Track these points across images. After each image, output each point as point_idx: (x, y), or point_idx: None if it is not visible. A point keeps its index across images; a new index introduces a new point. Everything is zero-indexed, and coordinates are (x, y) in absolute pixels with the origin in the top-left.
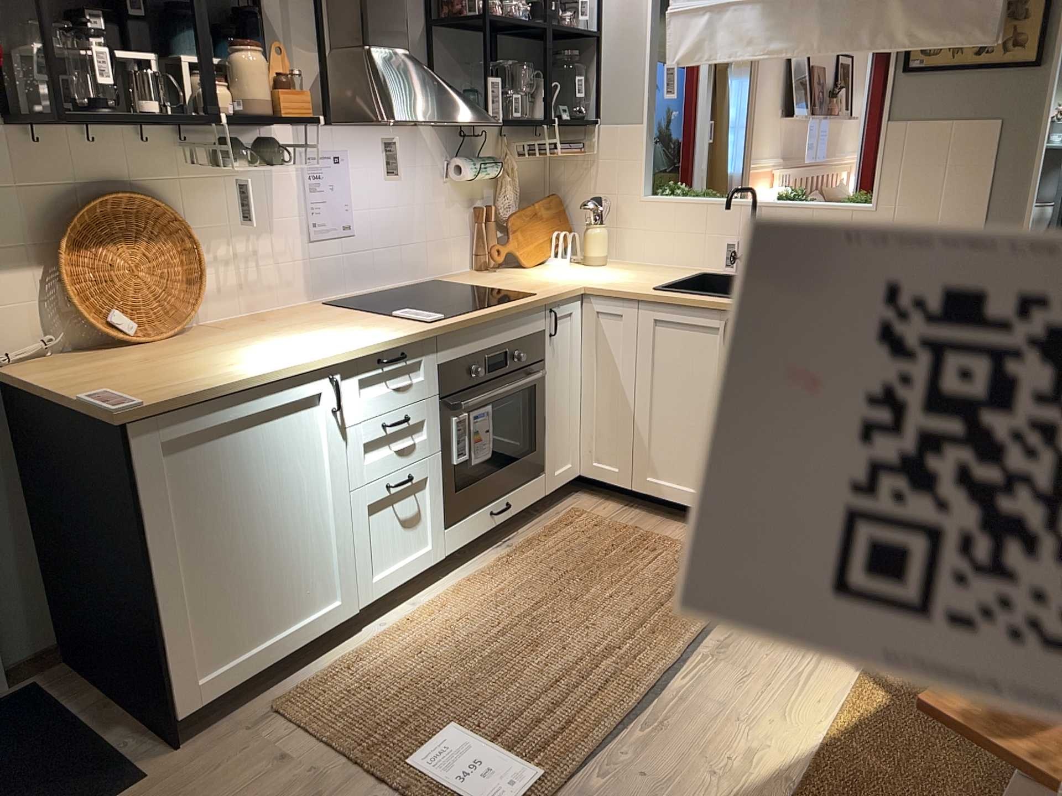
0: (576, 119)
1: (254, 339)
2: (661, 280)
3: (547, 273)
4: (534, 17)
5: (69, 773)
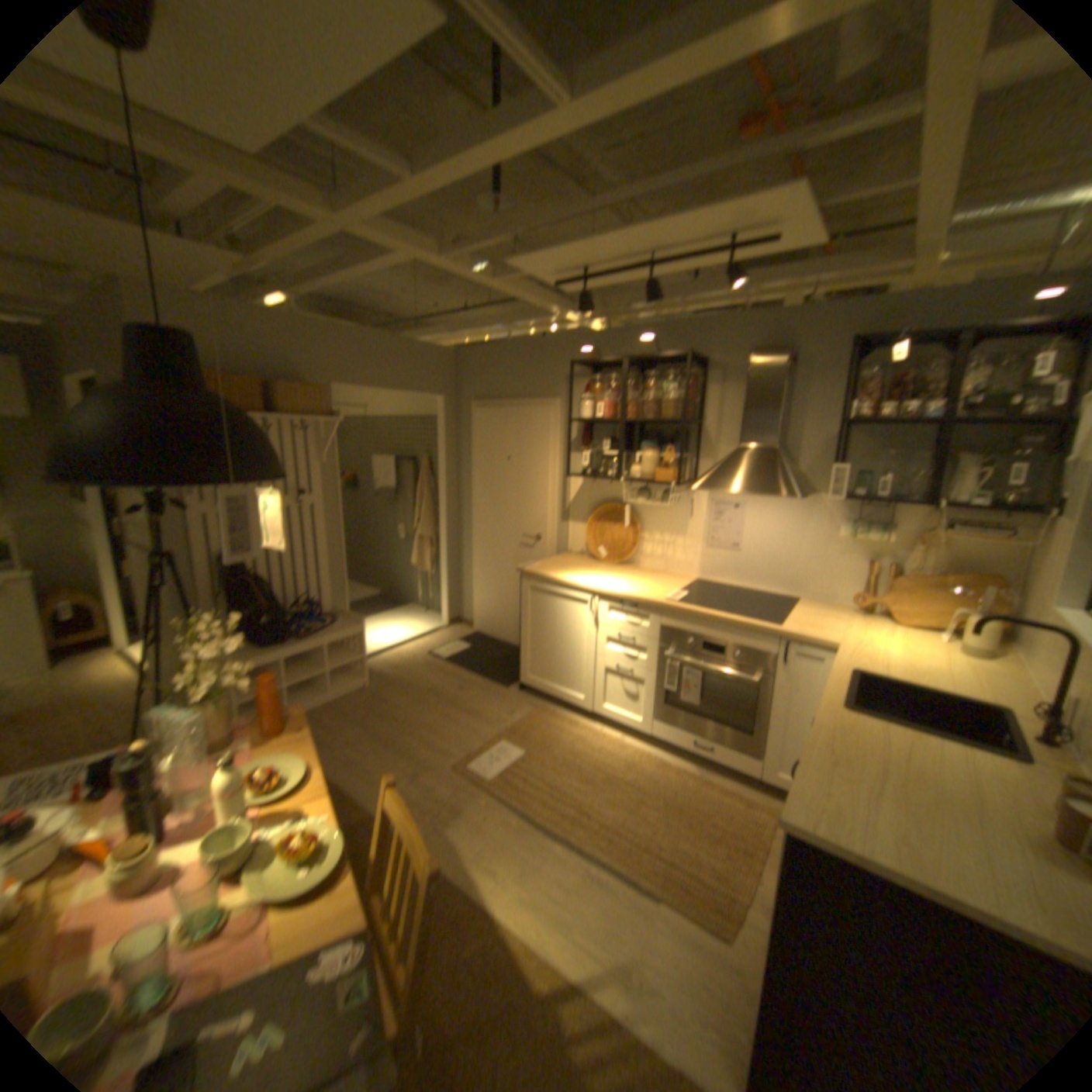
0: (1003, 507)
1: (617, 576)
2: (921, 682)
3: (884, 634)
4: (962, 409)
5: (509, 676)
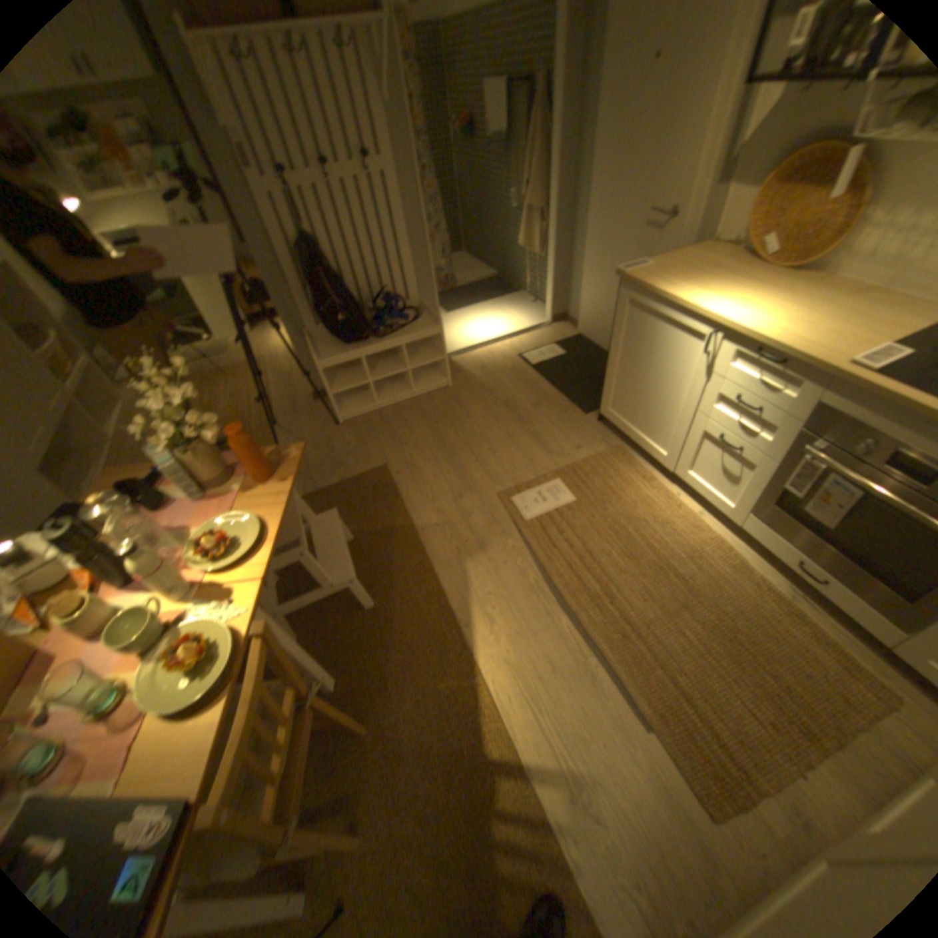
0: None
1: (781, 291)
2: None
3: None
4: None
5: (595, 397)
